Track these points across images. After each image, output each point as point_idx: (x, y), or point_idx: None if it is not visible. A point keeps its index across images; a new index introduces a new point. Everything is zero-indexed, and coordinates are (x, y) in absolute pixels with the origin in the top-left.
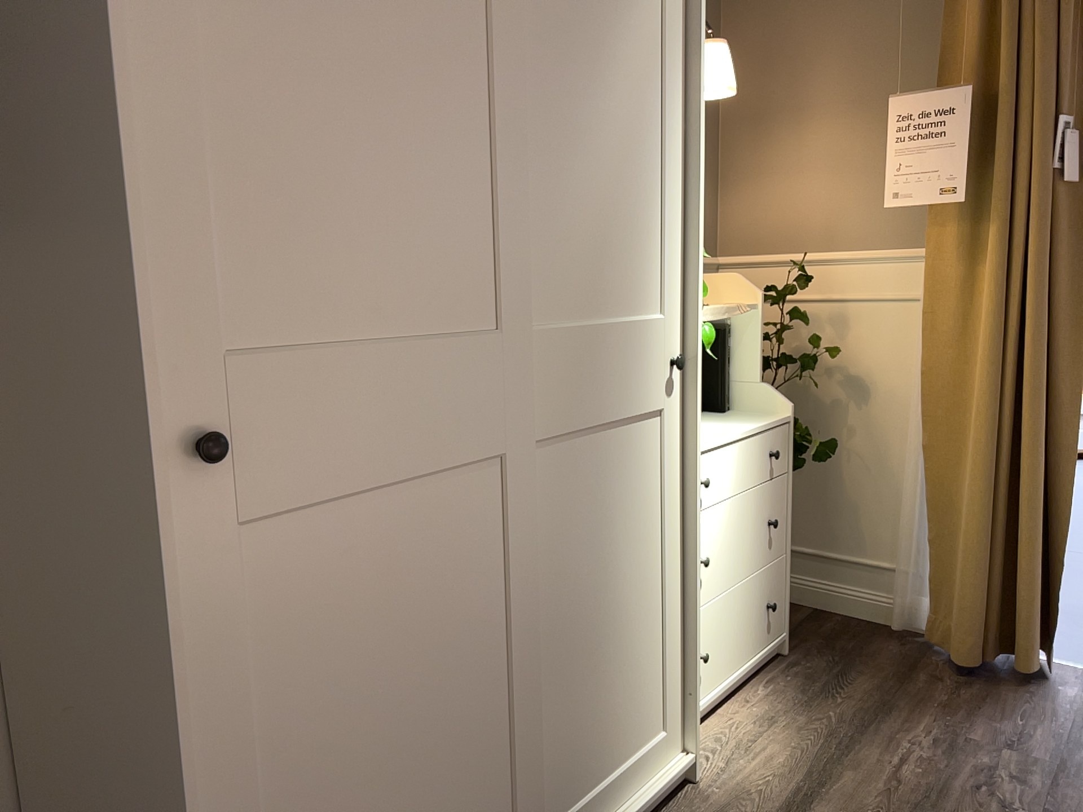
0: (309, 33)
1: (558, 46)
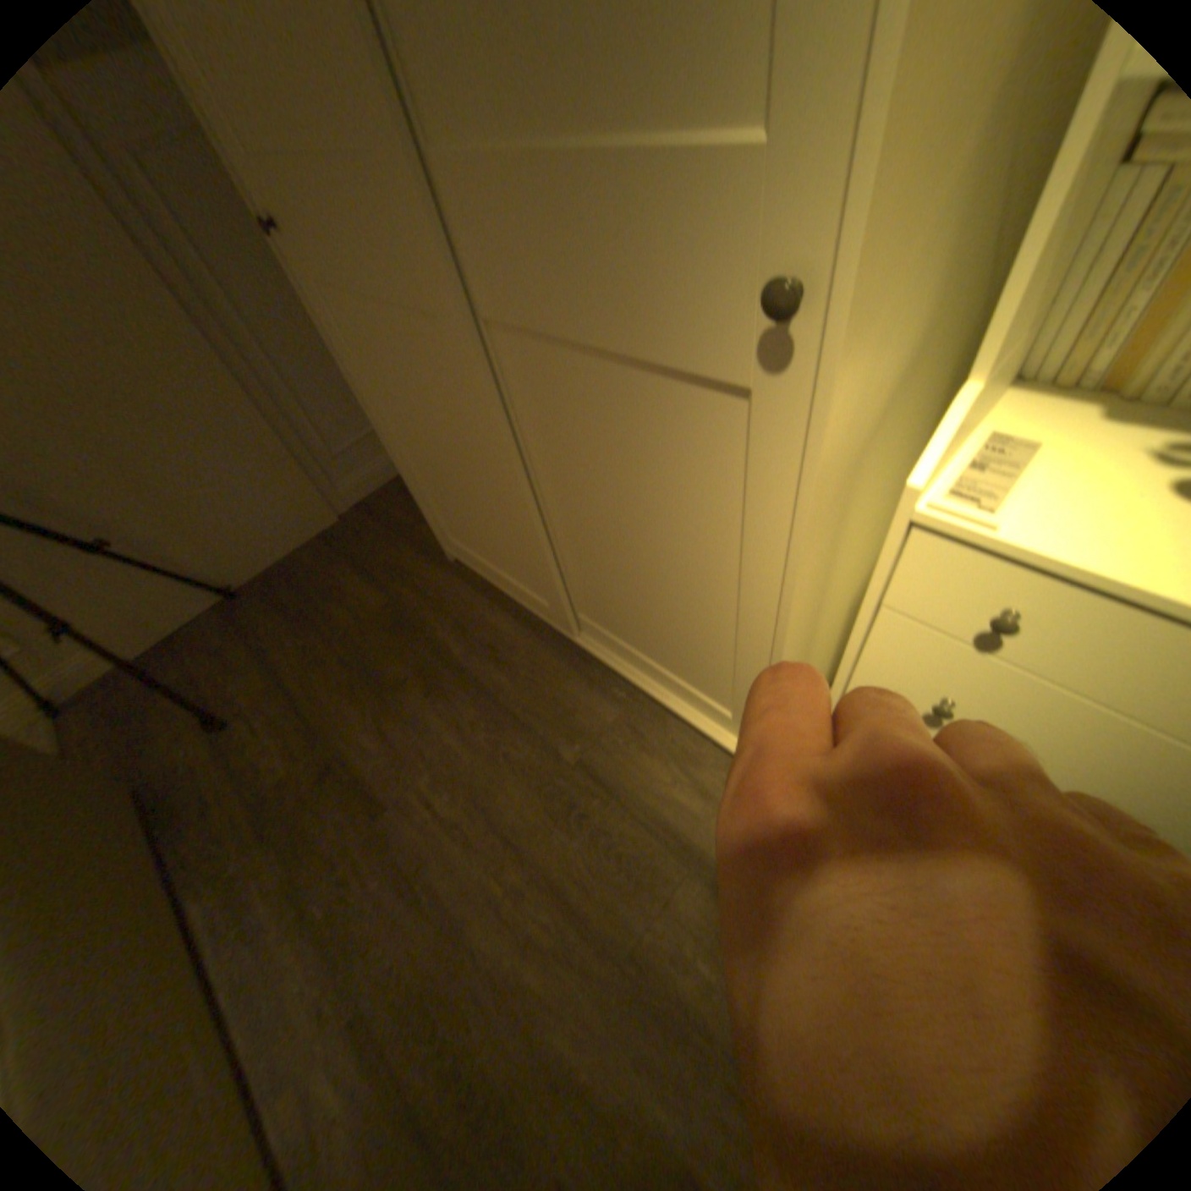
0: None
1: None
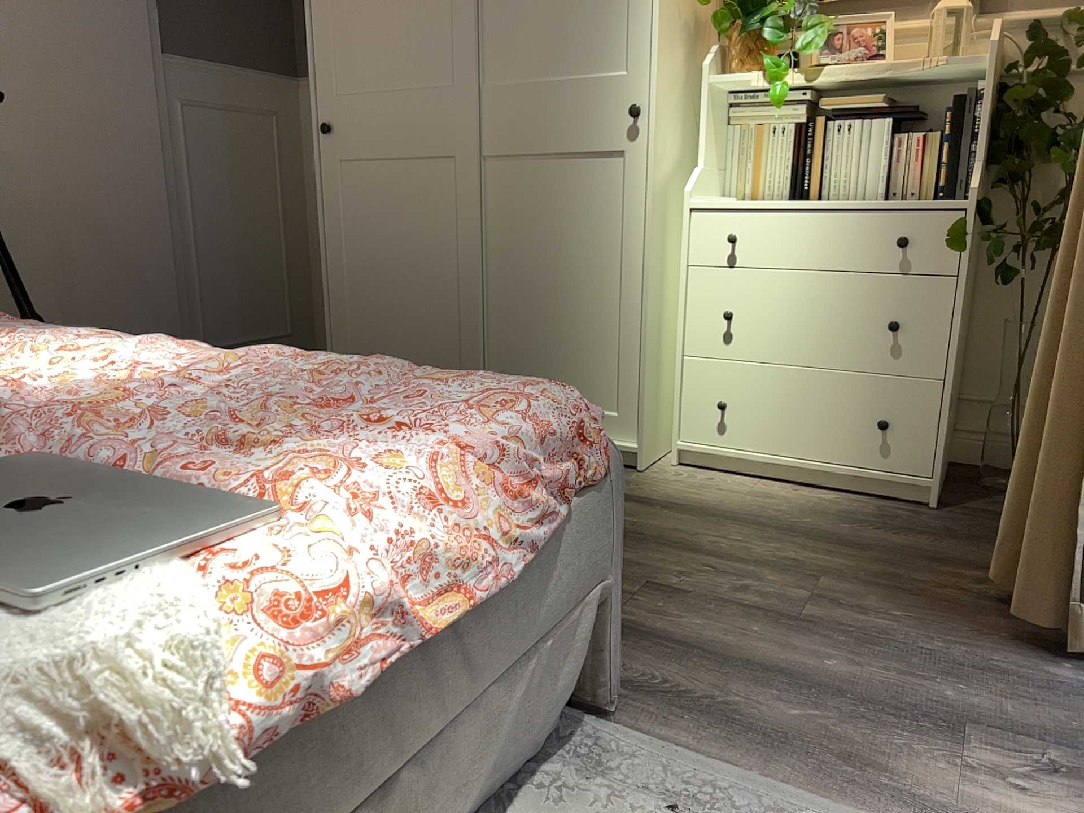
0: None
1: None
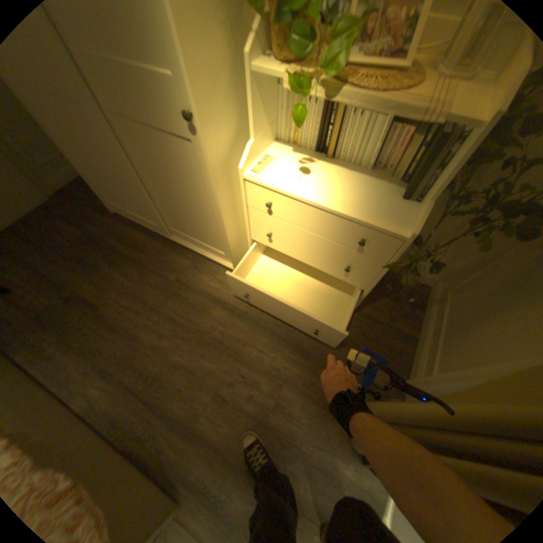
0: None
1: None
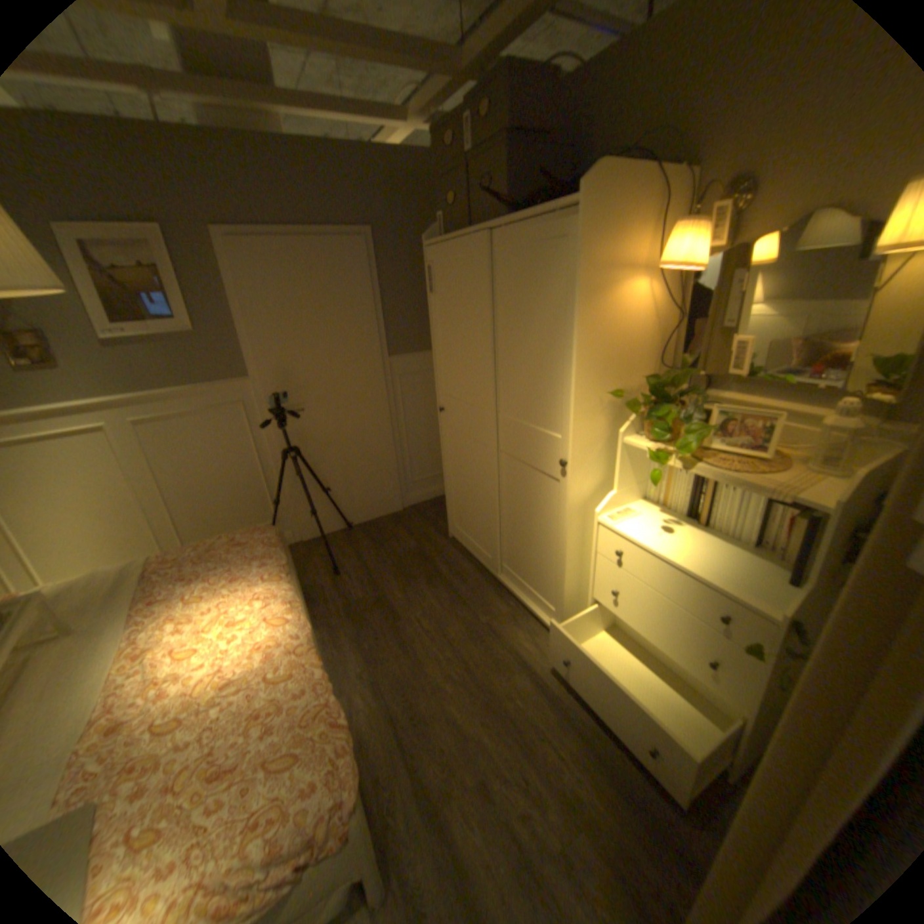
0: (451, 335)
1: (511, 318)
